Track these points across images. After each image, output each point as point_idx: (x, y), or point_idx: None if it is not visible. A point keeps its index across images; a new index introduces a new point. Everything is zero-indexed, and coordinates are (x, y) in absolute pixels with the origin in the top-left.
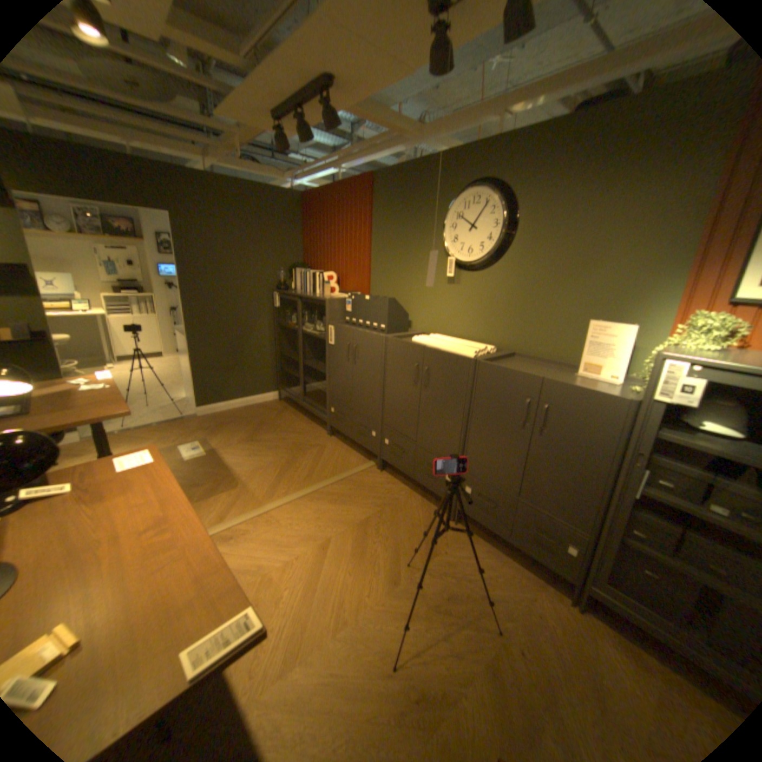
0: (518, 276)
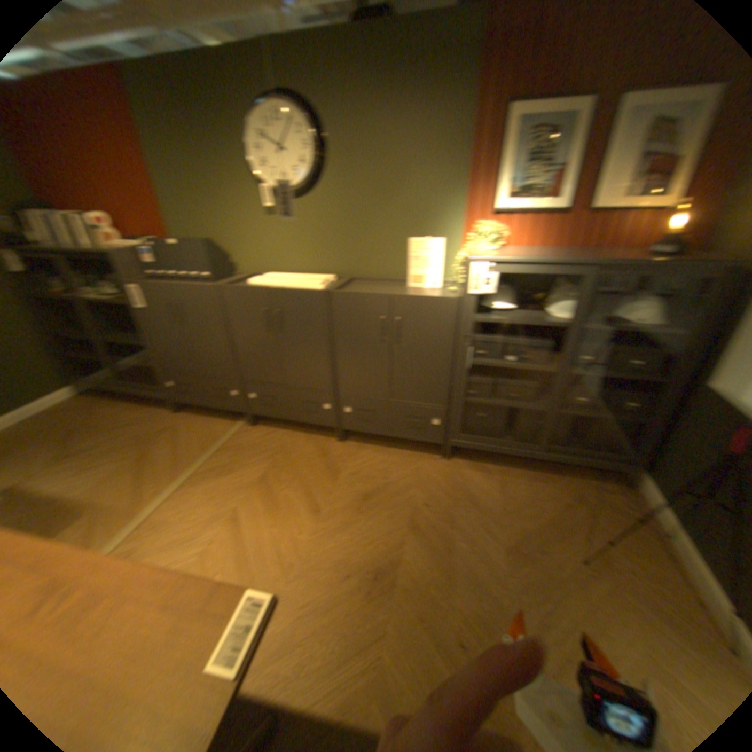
0: (335, 201)
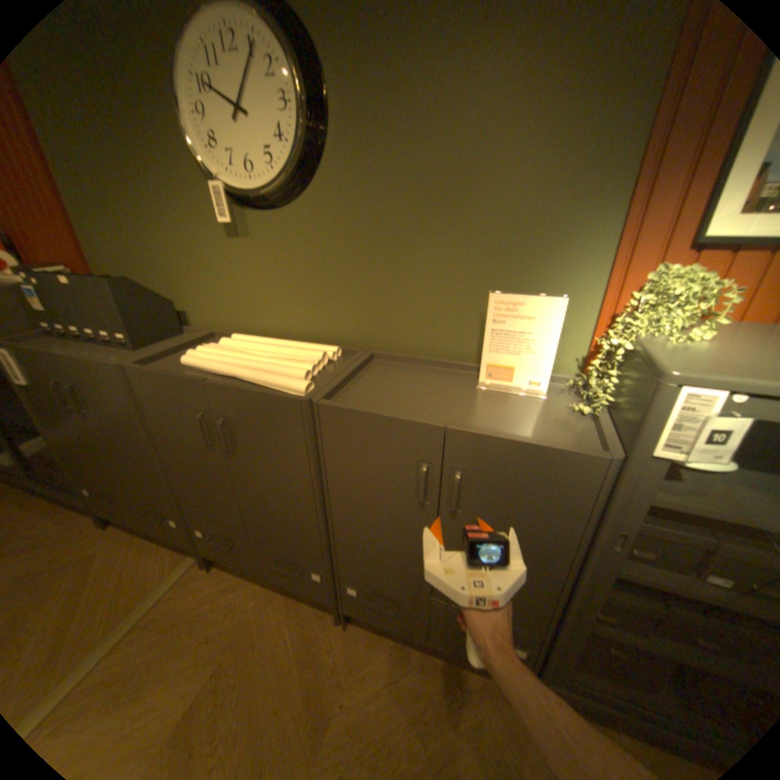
0: (348, 213)
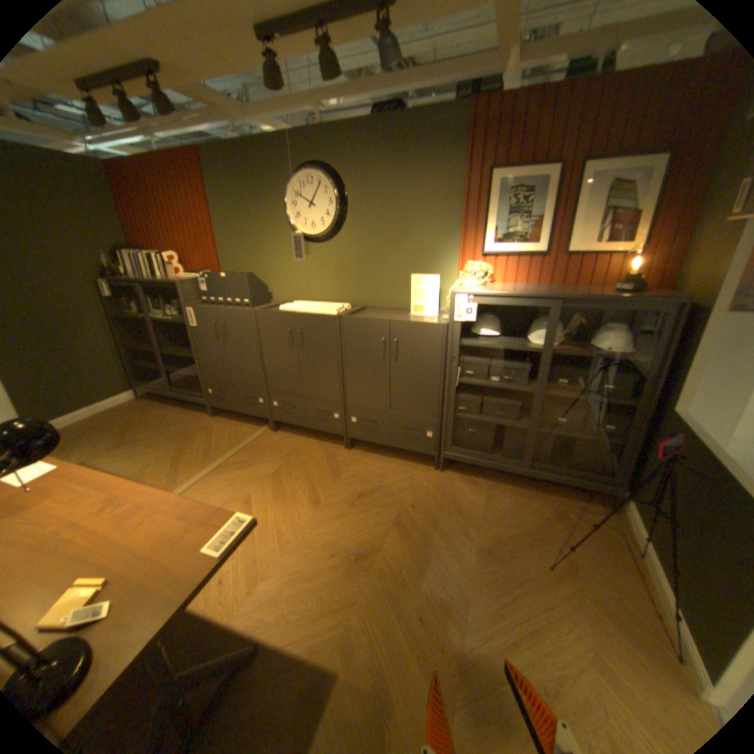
0: (355, 245)
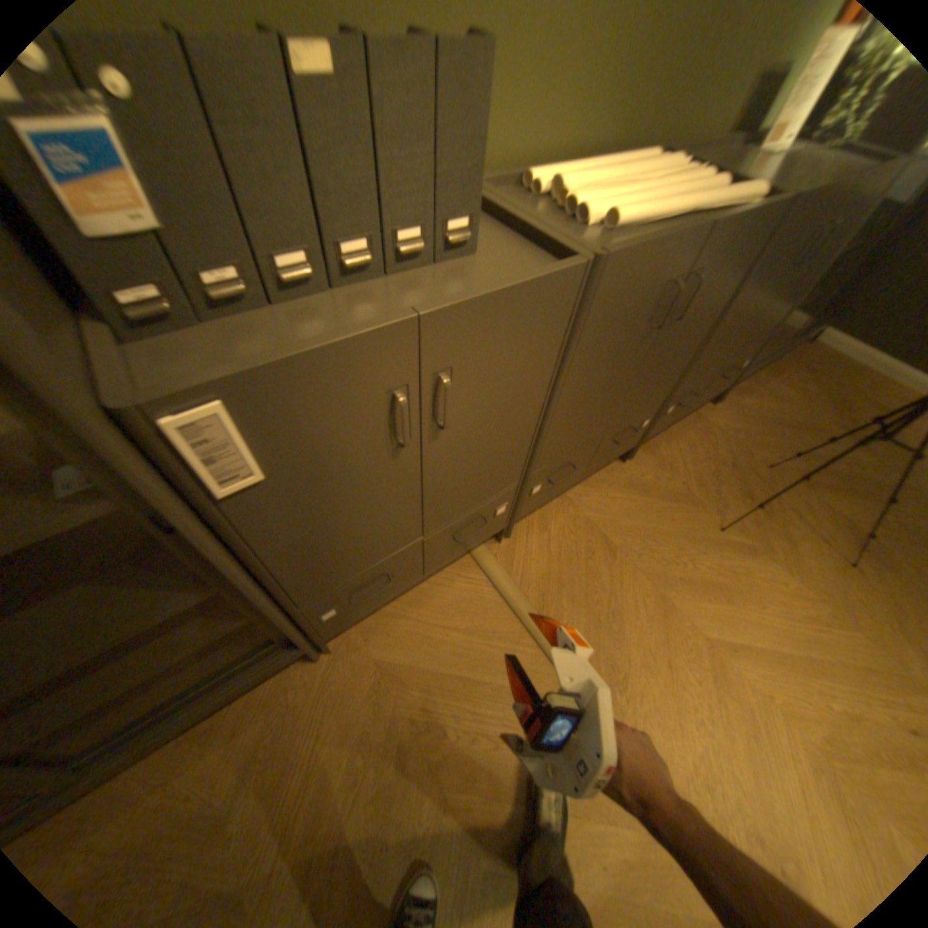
0: None
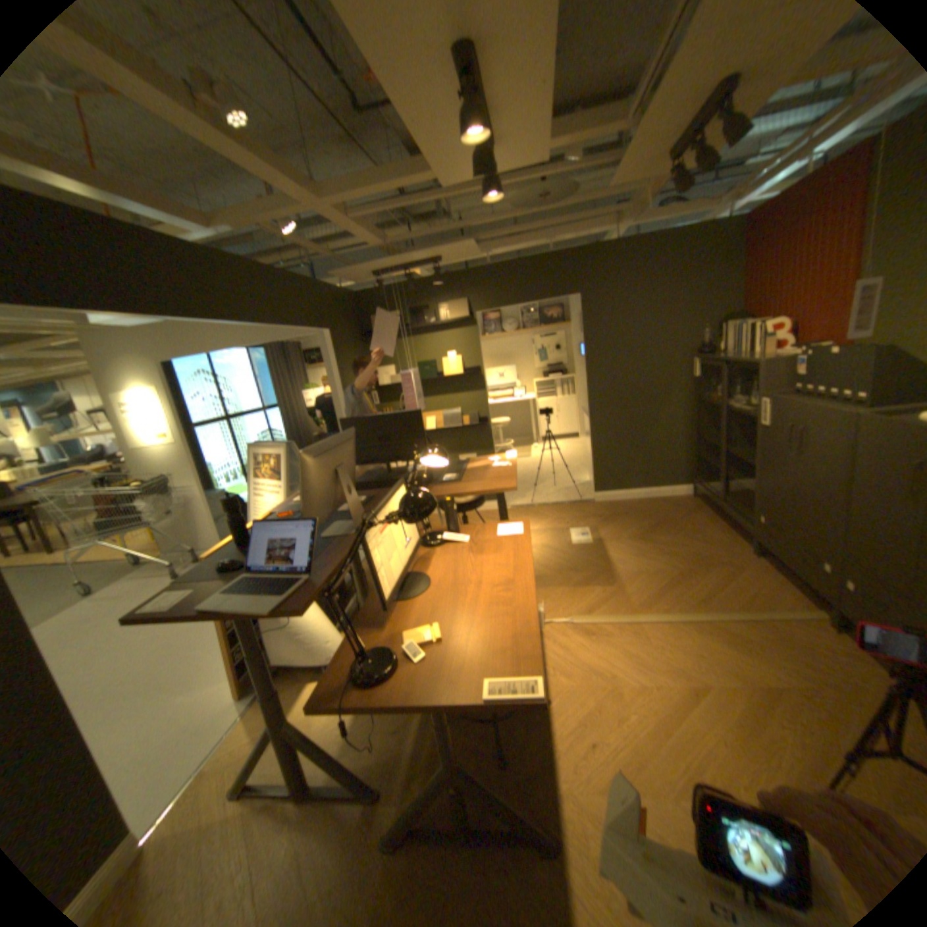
0: None
